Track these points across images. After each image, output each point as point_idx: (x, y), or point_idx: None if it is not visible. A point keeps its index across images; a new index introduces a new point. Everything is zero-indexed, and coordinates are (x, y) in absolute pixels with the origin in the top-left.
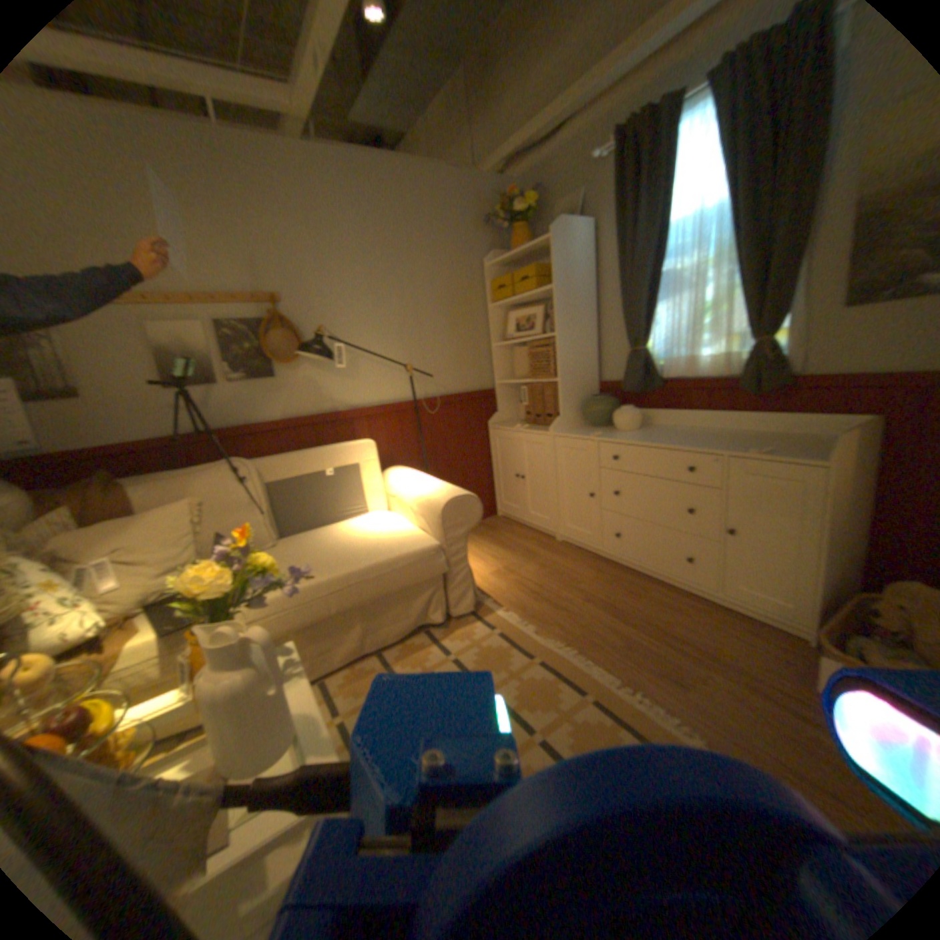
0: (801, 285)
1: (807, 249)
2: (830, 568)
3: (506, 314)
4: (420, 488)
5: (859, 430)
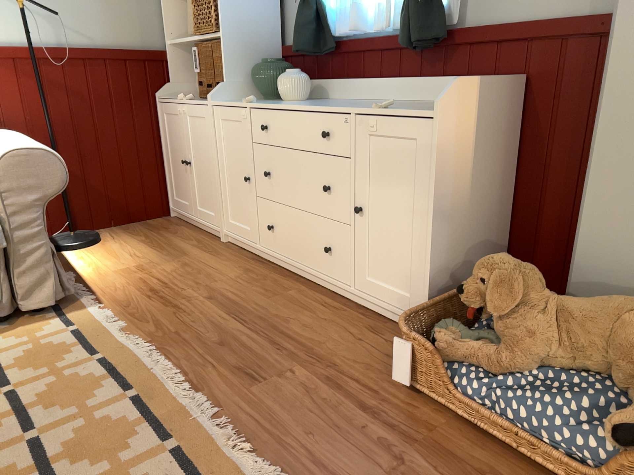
0: None
1: None
2: (441, 246)
3: None
4: None
5: (480, 82)
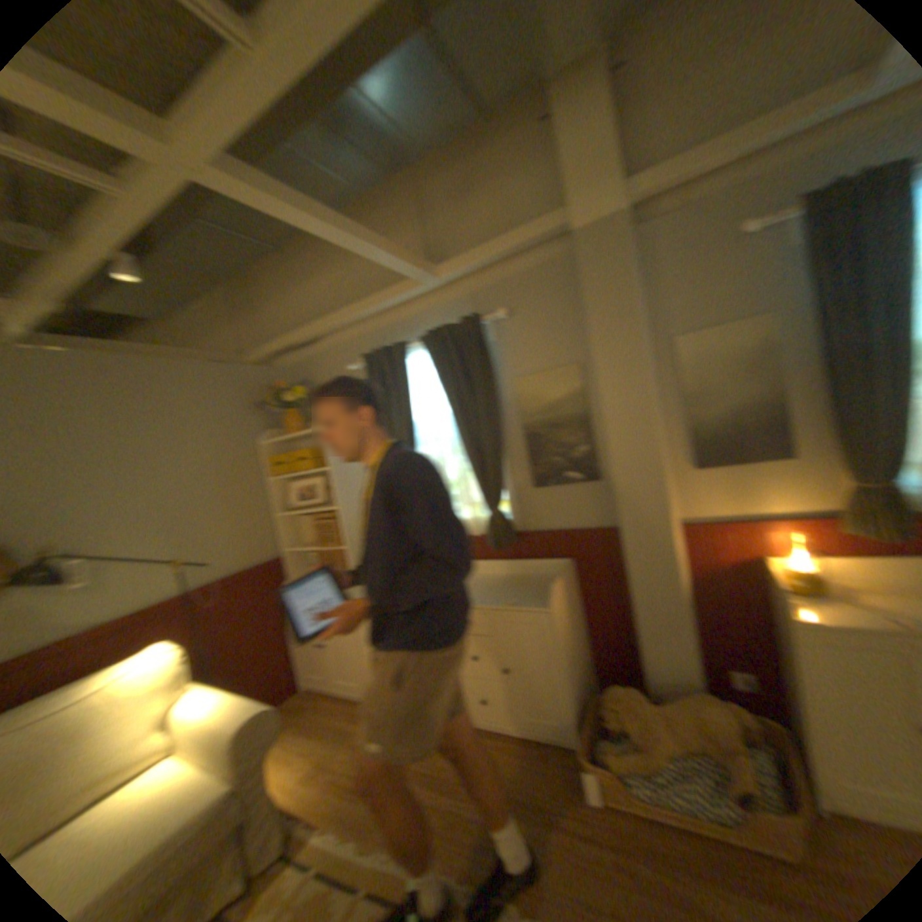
0: (508, 474)
1: (505, 452)
2: (573, 687)
3: (289, 485)
4: (203, 717)
5: (563, 578)
